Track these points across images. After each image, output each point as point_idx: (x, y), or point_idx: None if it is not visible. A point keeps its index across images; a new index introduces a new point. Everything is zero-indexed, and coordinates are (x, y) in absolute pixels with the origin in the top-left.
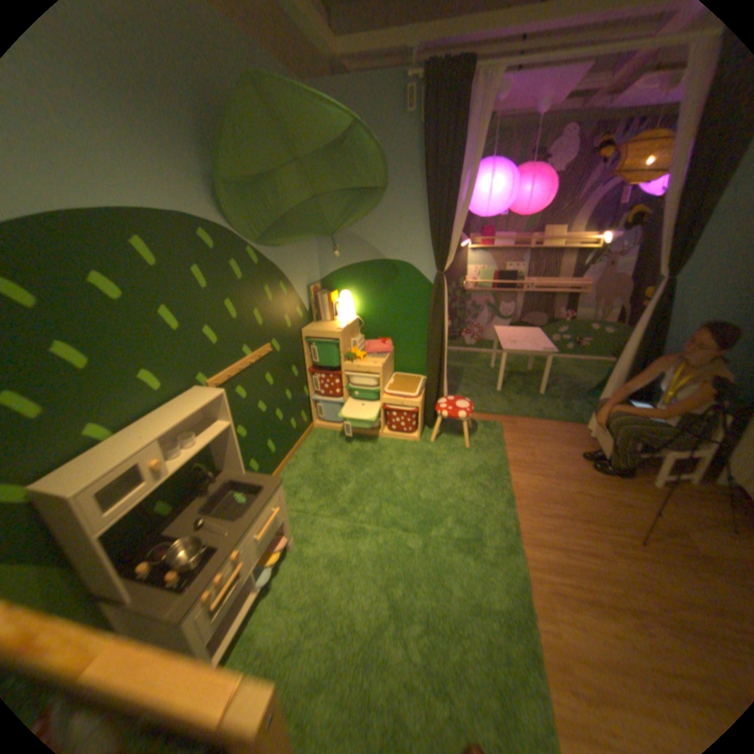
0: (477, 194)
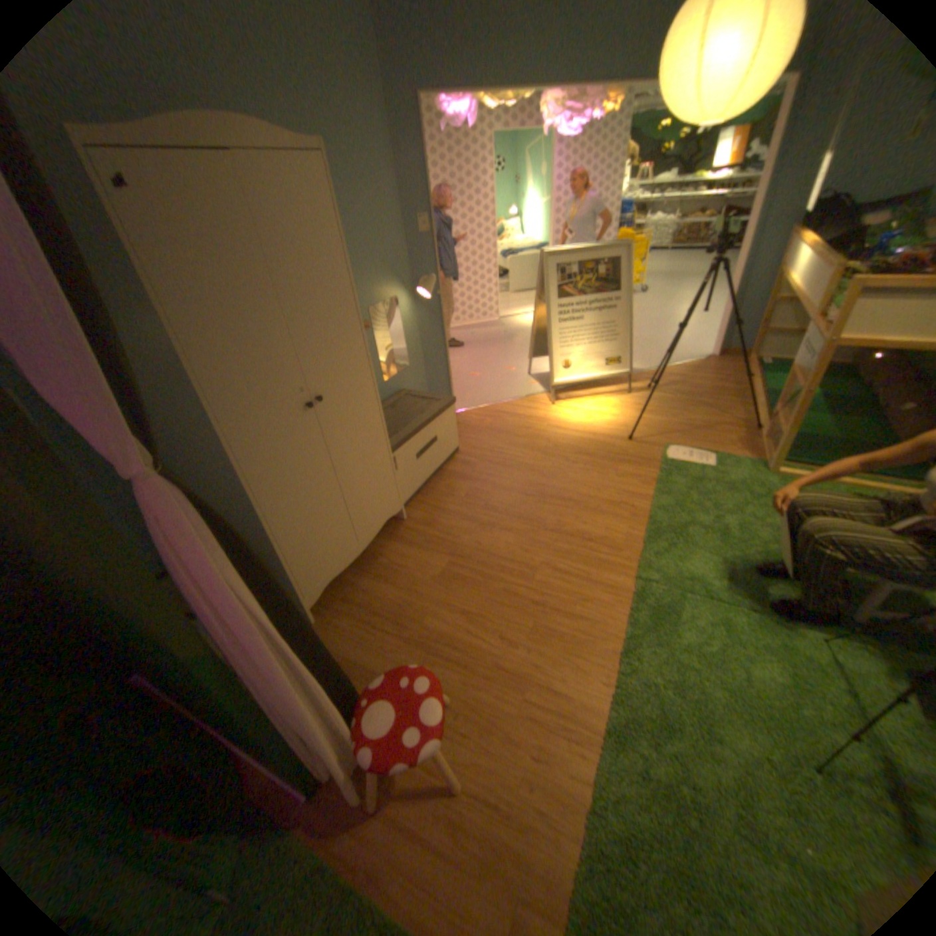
0: None
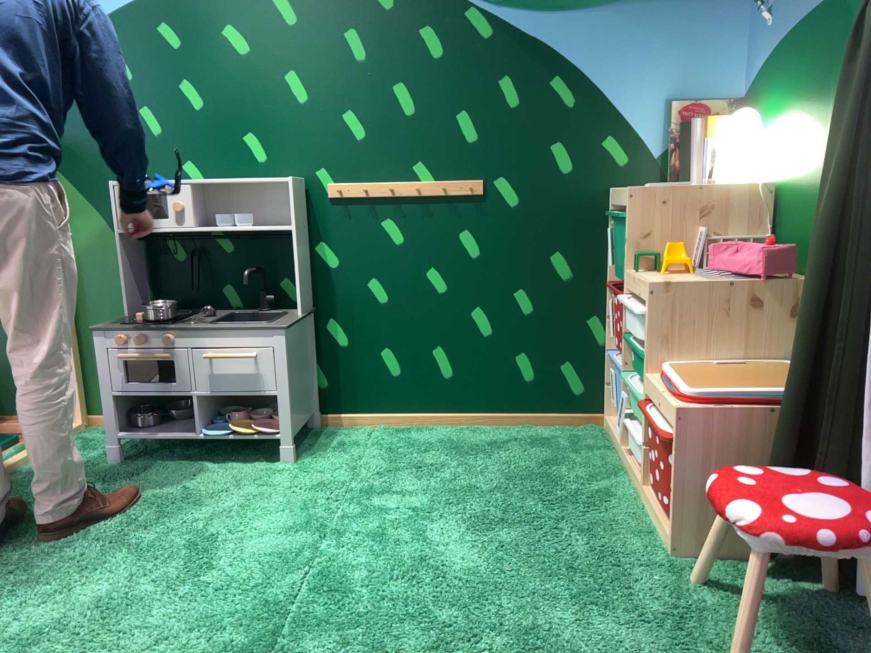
0: None
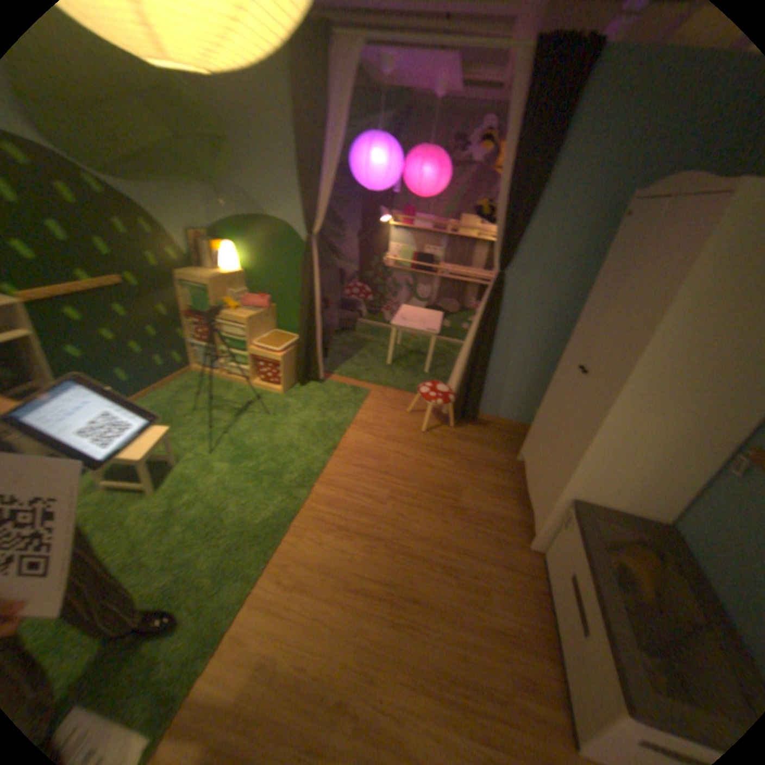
0: (358, 168)
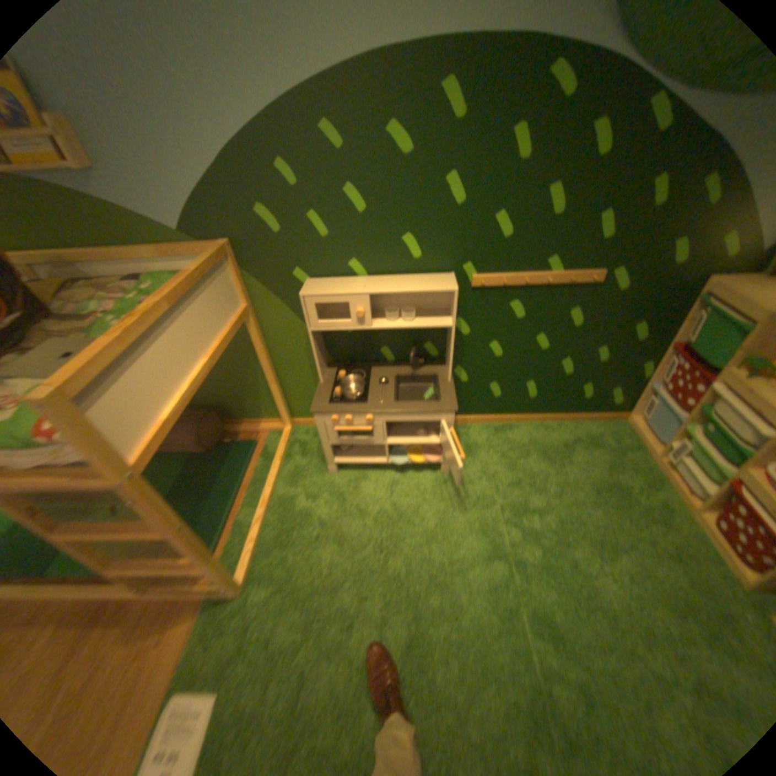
0: None
